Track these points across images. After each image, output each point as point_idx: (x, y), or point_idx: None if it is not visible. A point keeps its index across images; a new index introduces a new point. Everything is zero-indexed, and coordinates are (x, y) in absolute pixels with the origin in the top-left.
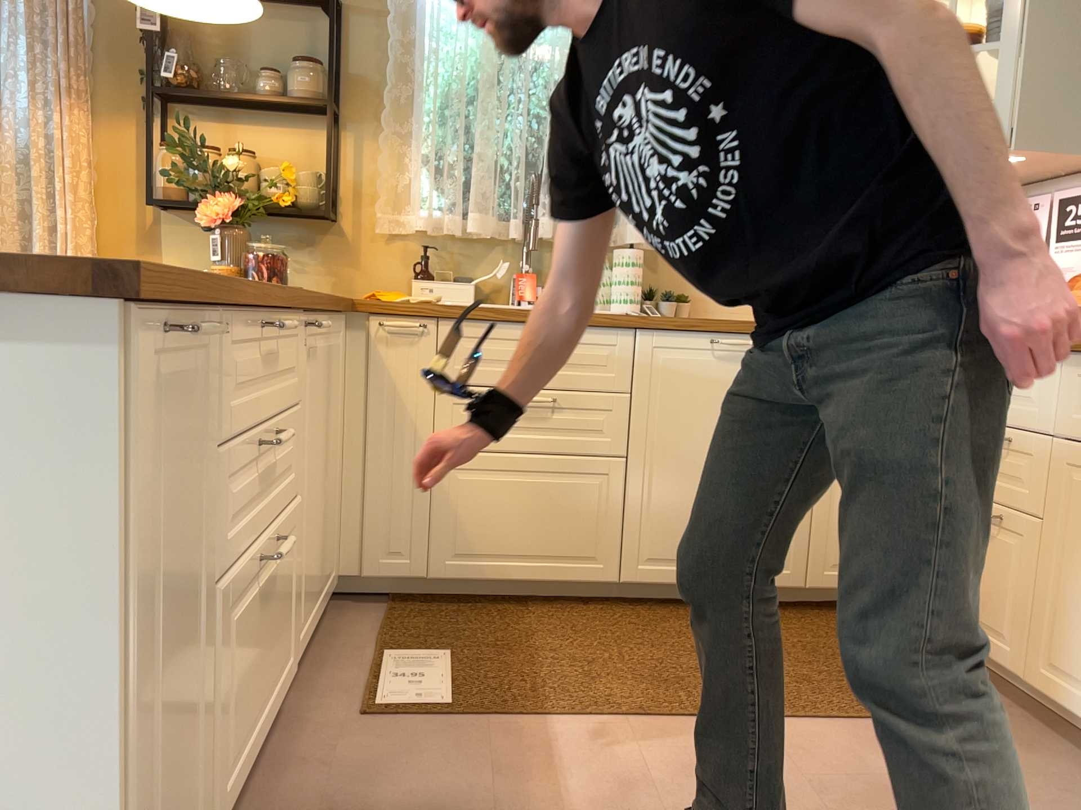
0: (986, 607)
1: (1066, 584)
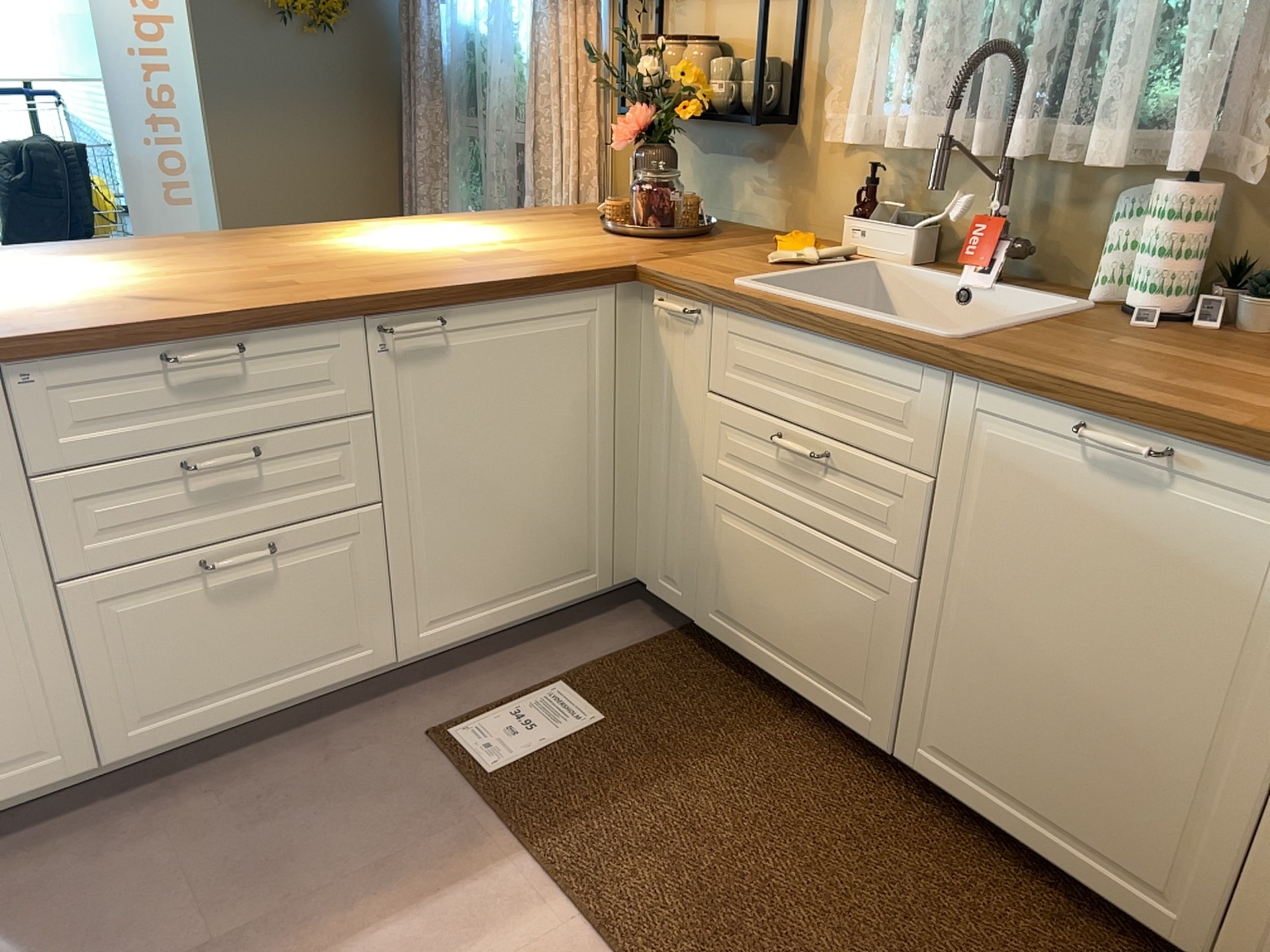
0: None
1: None
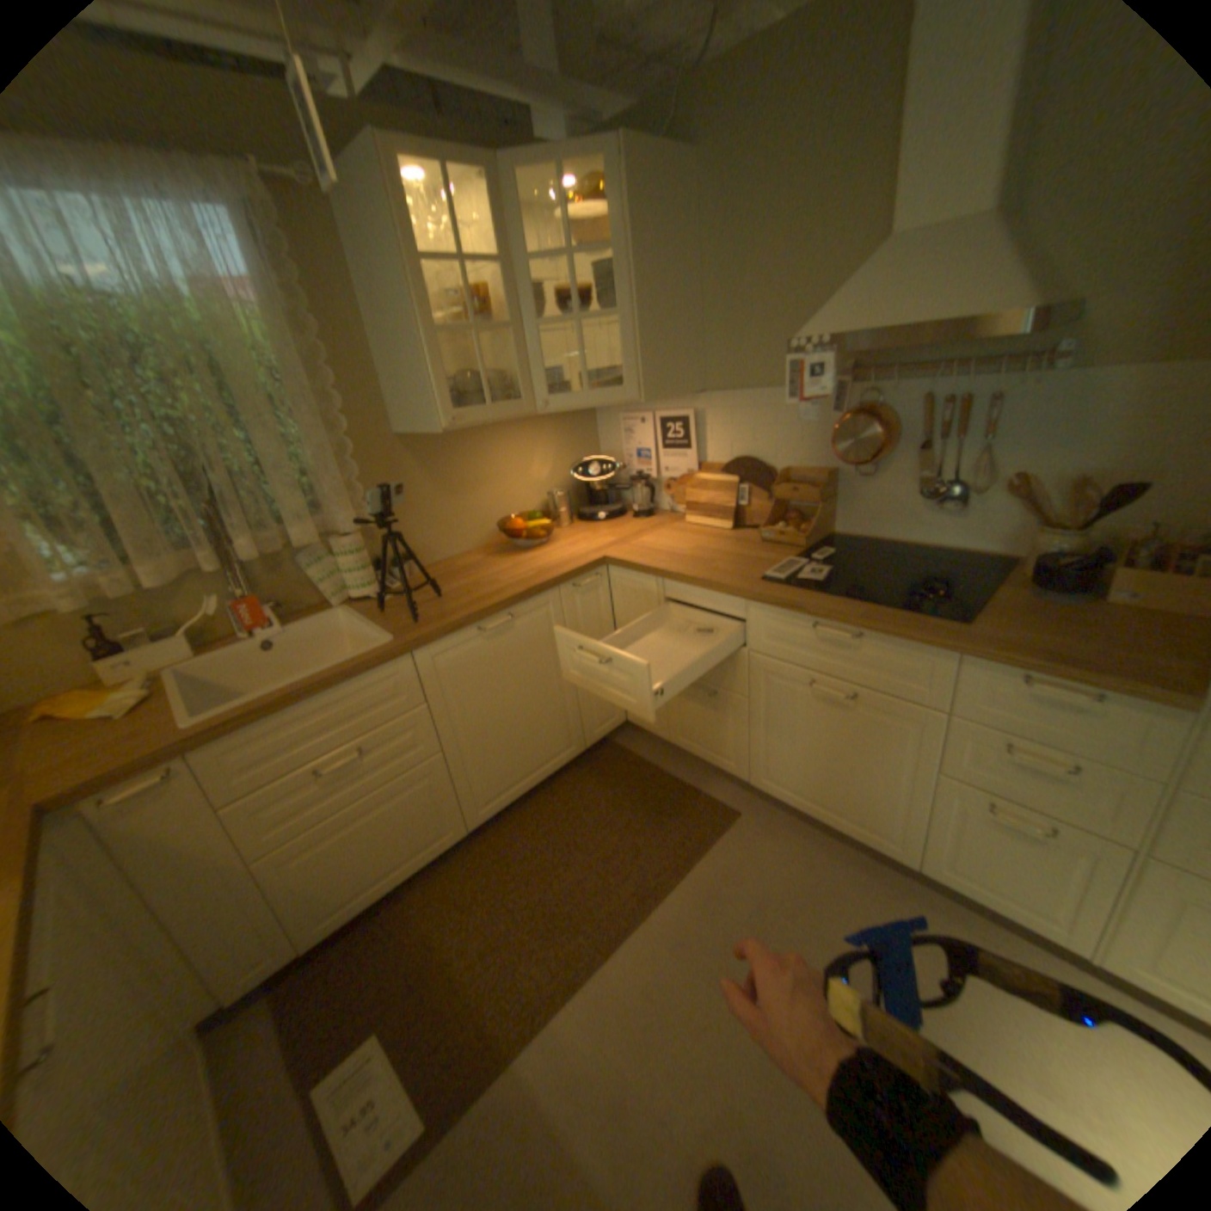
0: (711, 740)
1: (770, 736)
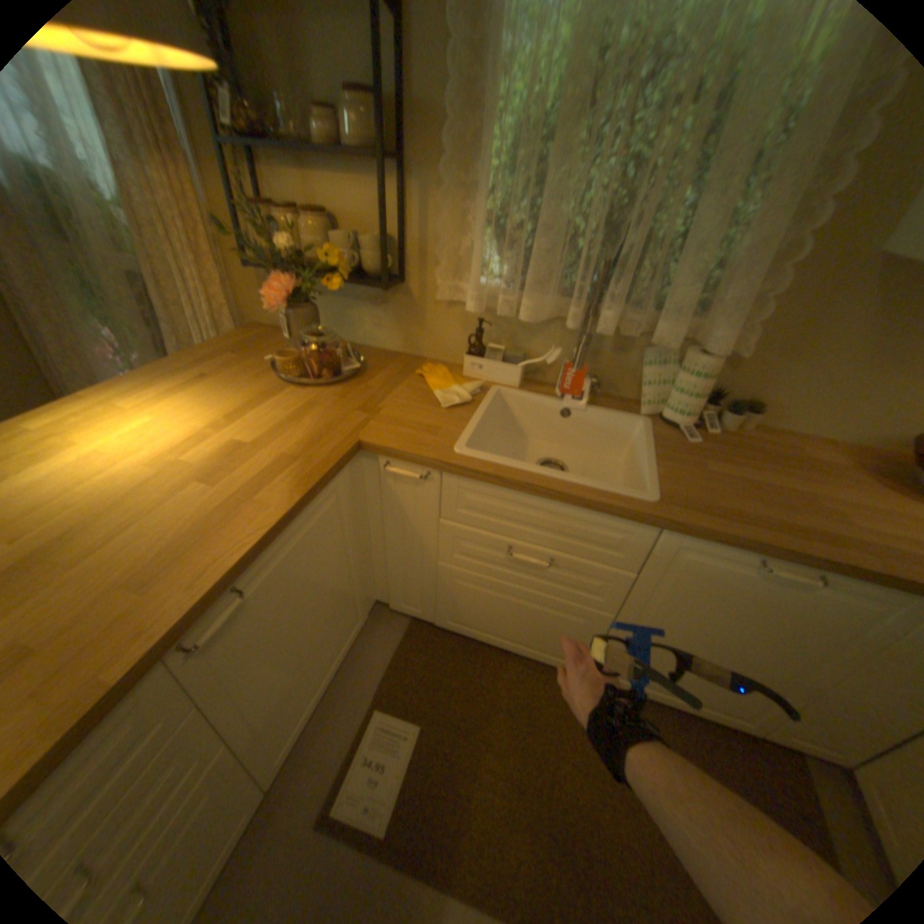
0: None
1: None
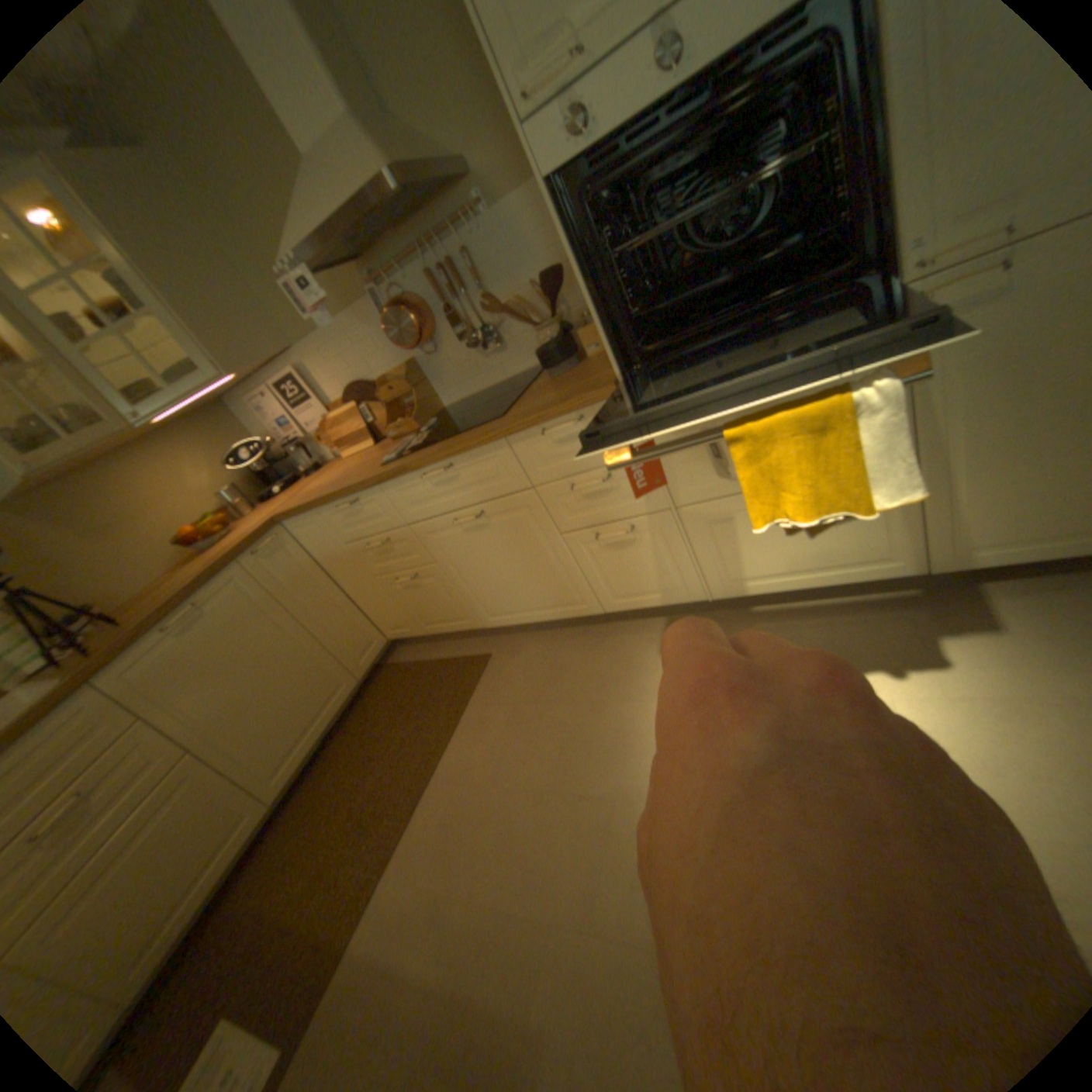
0: (443, 612)
1: (468, 581)
